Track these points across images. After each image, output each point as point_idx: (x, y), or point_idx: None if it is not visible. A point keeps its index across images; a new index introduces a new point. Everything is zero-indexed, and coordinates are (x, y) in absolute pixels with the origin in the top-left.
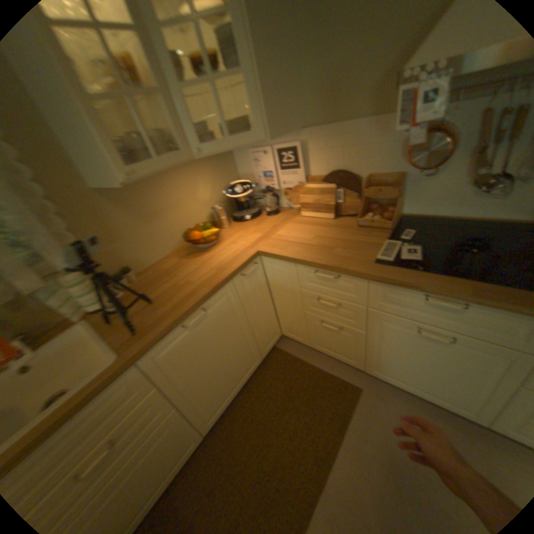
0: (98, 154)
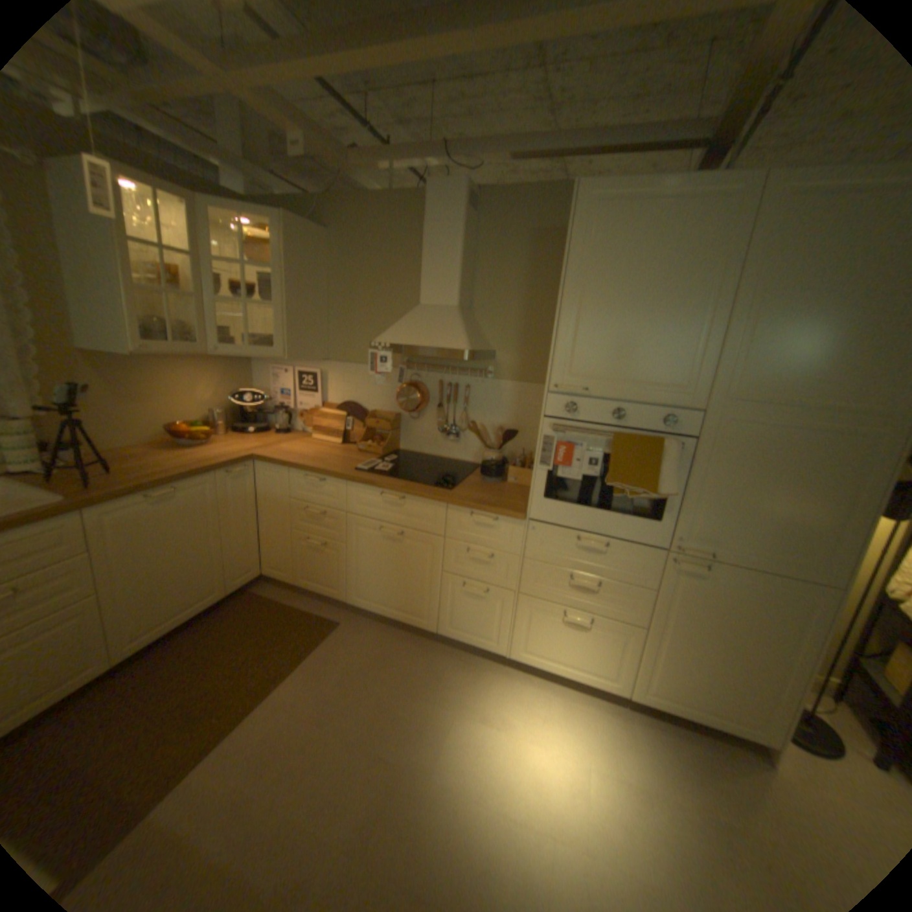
0: (112, 324)
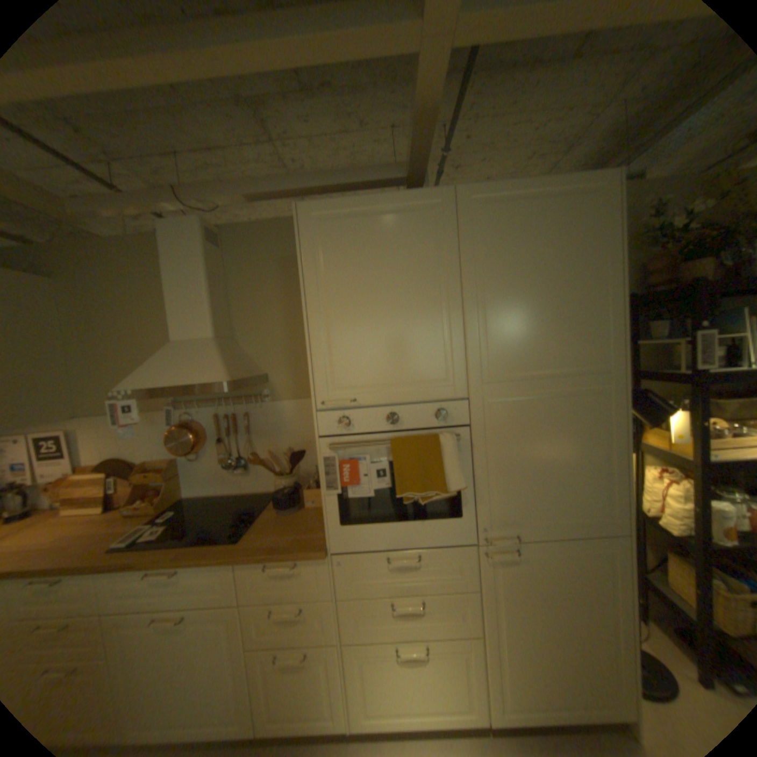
0: None
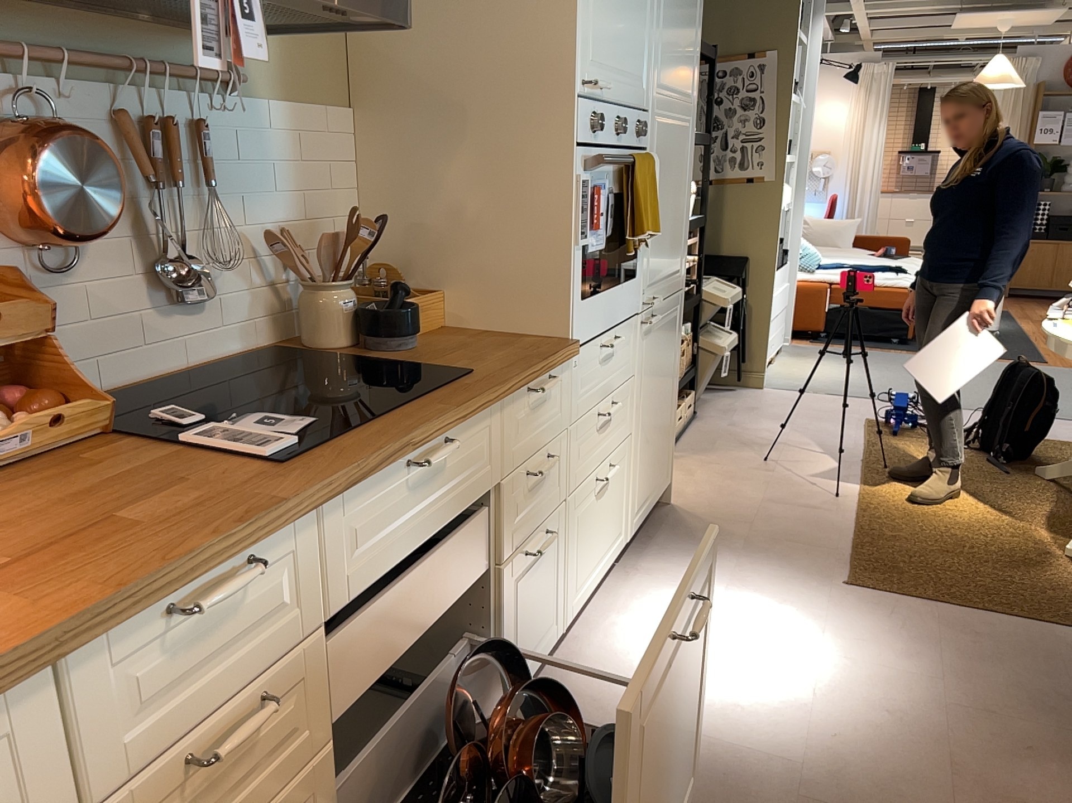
0: None
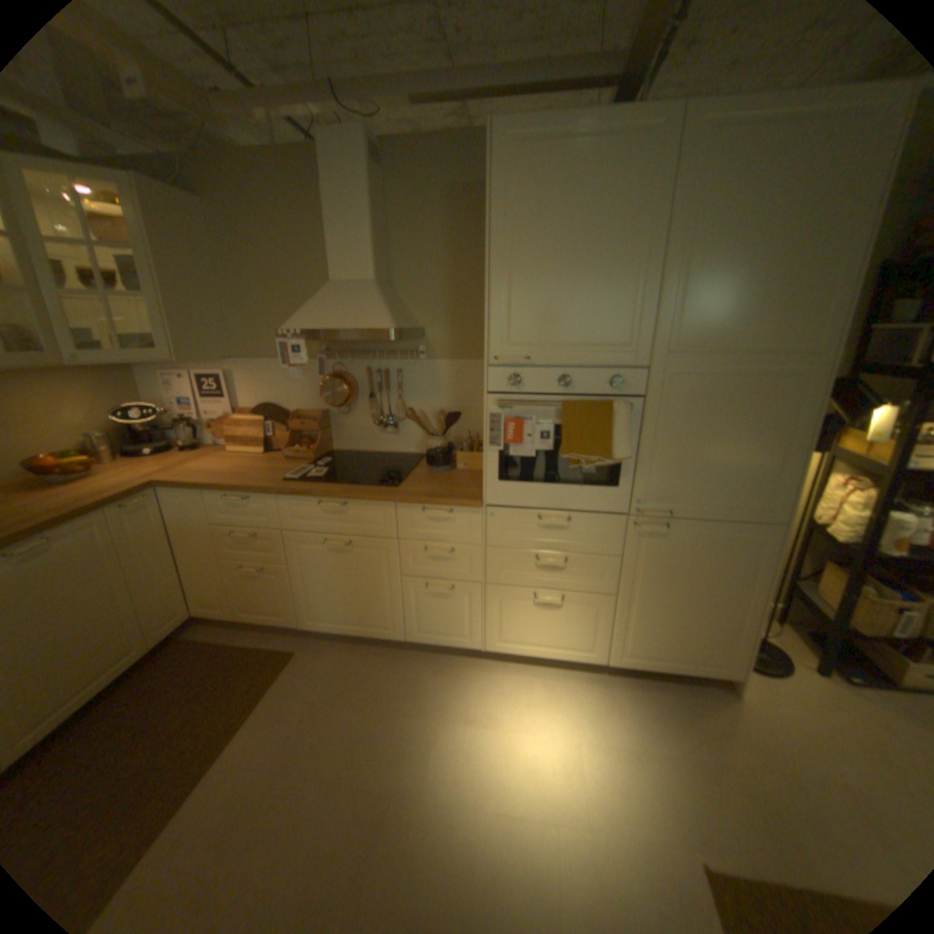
0: None
